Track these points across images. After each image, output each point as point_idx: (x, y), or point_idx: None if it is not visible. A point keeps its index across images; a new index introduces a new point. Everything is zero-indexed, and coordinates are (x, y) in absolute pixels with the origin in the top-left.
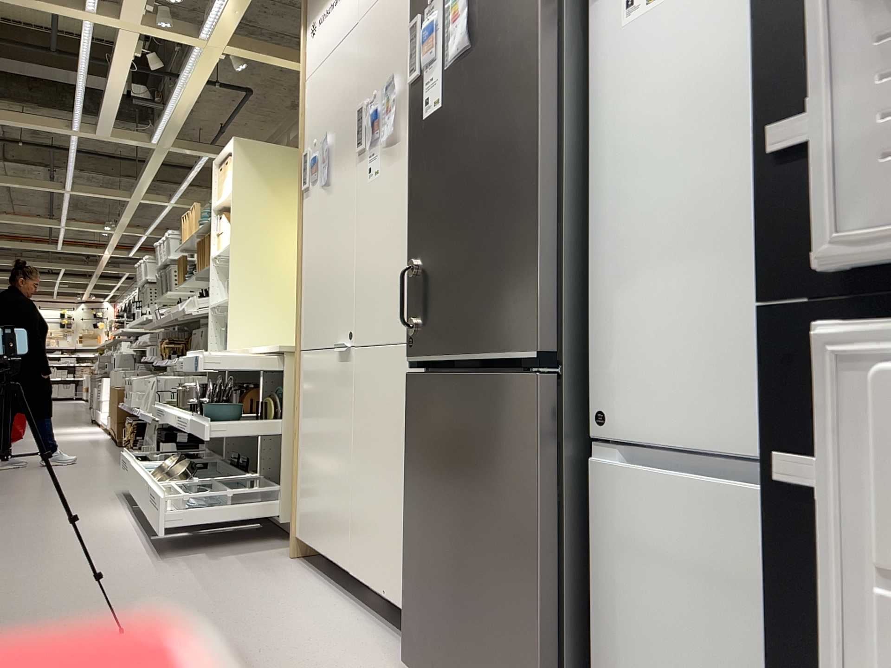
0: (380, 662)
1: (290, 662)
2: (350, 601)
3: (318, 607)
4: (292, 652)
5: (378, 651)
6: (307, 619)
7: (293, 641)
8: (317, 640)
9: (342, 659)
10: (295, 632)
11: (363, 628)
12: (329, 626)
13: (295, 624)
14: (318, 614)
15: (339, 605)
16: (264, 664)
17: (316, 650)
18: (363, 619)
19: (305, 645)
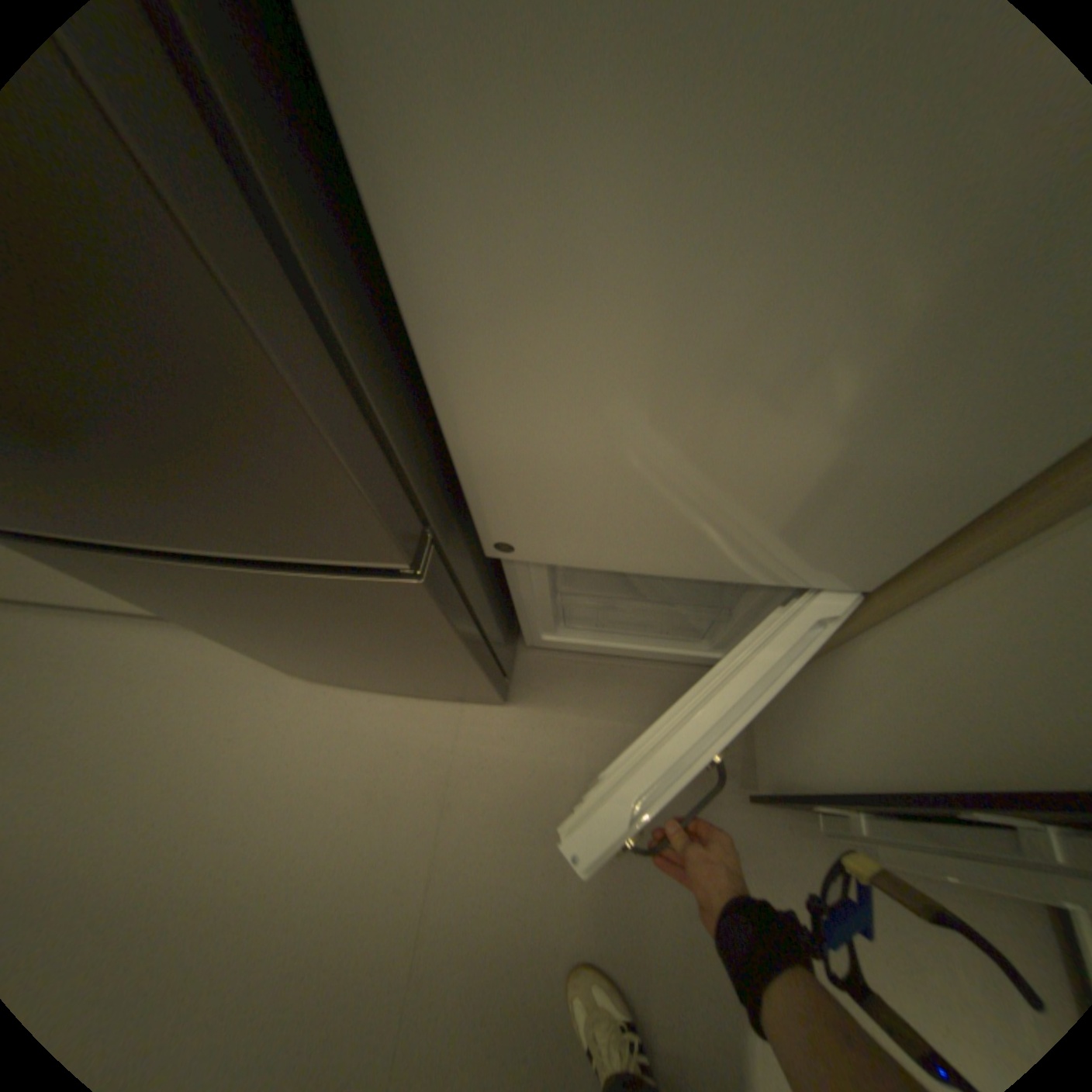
0: (251, 673)
1: (172, 752)
2: (114, 617)
3: (92, 654)
4: (154, 738)
5: (233, 661)
6: (105, 682)
7: (136, 725)
8: (157, 701)
9: (213, 702)
10: (119, 712)
11: (180, 644)
12: (142, 671)
13: (102, 700)
14: (107, 665)
15: (112, 633)
16: (151, 779)
17: (175, 713)
18: (163, 633)
19: (156, 719)
